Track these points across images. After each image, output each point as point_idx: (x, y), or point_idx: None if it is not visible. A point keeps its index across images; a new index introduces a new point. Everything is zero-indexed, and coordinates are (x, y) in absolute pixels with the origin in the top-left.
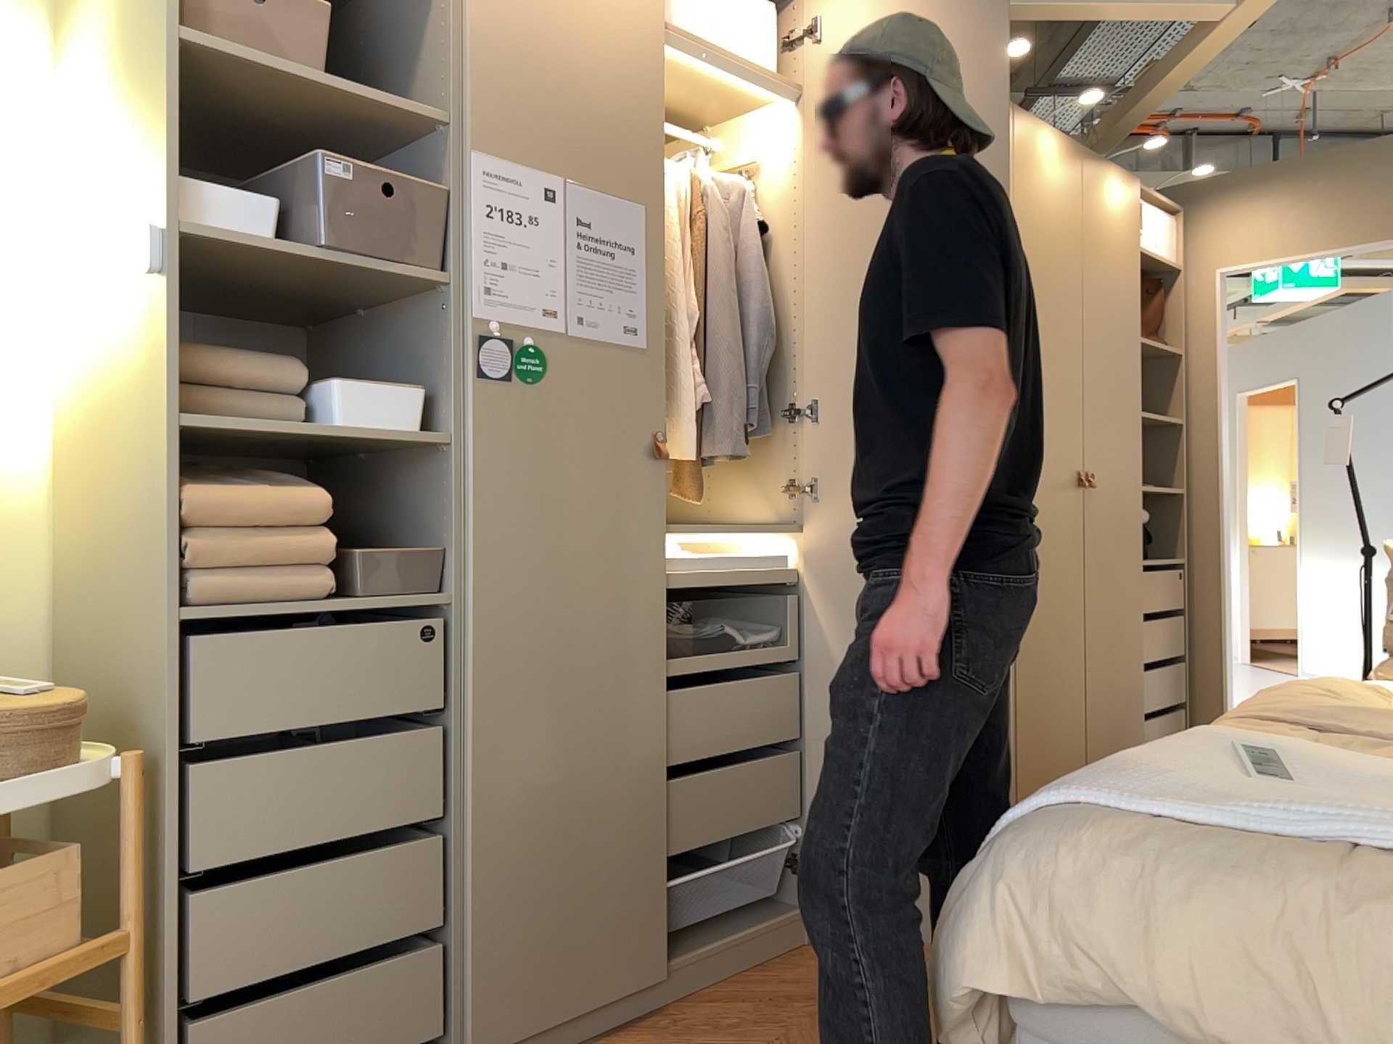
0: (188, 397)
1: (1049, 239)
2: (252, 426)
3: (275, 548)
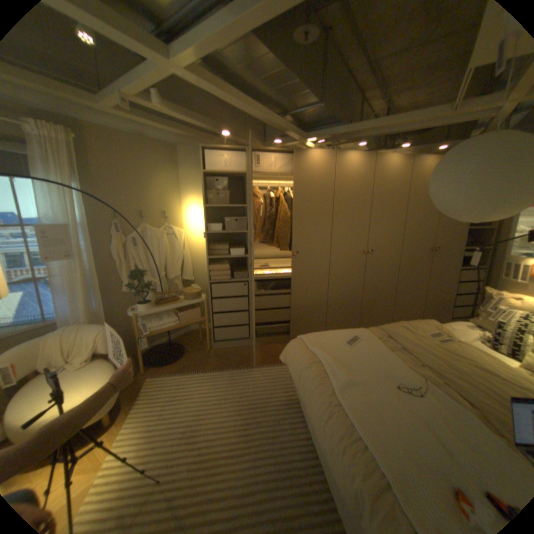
0: (212, 252)
1: (424, 188)
2: (221, 255)
3: (221, 274)
